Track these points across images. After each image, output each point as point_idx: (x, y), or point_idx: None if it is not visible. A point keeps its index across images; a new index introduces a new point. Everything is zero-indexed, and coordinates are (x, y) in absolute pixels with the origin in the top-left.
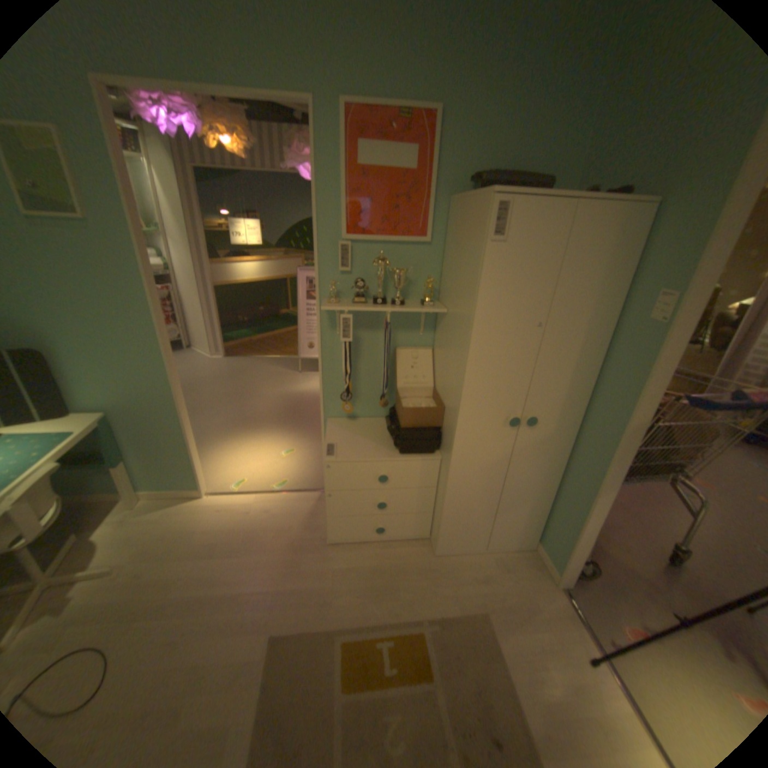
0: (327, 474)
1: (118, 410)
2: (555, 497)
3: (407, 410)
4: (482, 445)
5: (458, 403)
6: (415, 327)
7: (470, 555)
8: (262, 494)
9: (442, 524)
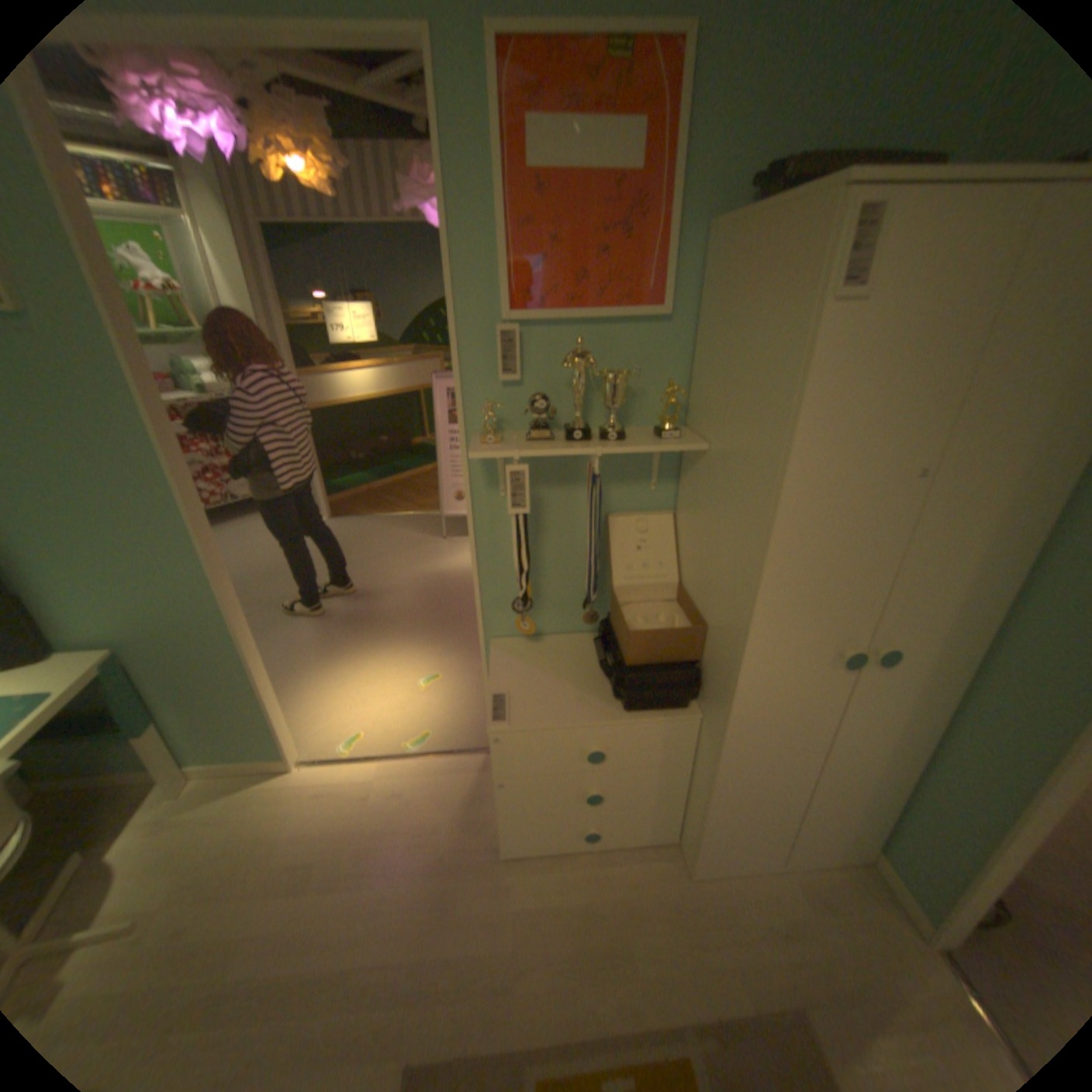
0: (496, 753)
1: (135, 643)
2: (920, 780)
3: (638, 635)
4: (788, 702)
5: (745, 630)
6: (642, 475)
7: (756, 879)
8: (390, 761)
9: (708, 833)
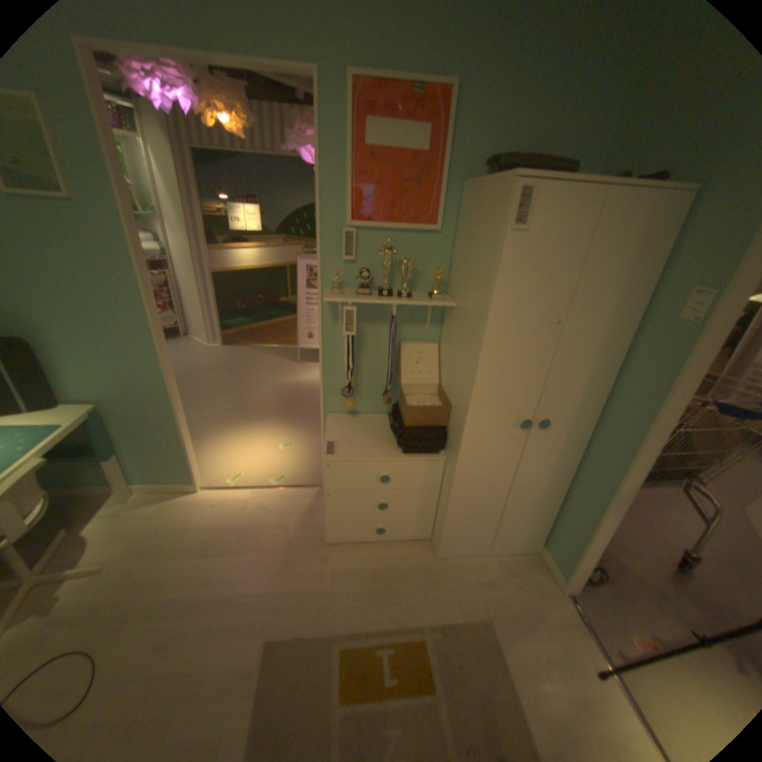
0: (327, 473)
1: (110, 402)
2: (564, 500)
3: (412, 408)
4: (490, 447)
5: (467, 404)
6: (421, 320)
7: (473, 558)
8: (259, 489)
9: (445, 526)
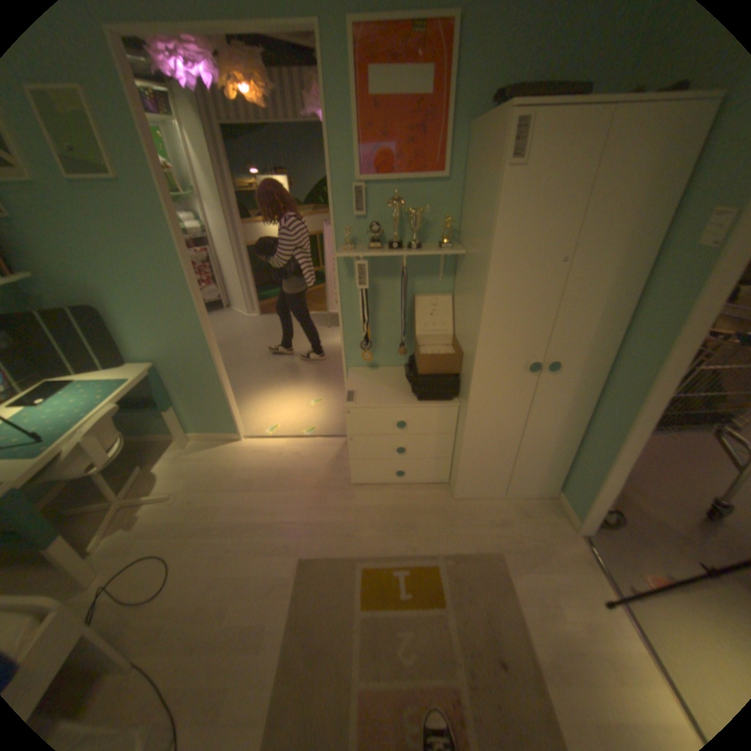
0: (347, 419)
1: (163, 360)
2: (579, 445)
3: (423, 356)
4: (499, 390)
5: (474, 348)
6: (433, 272)
7: (488, 500)
8: (293, 438)
9: (459, 468)
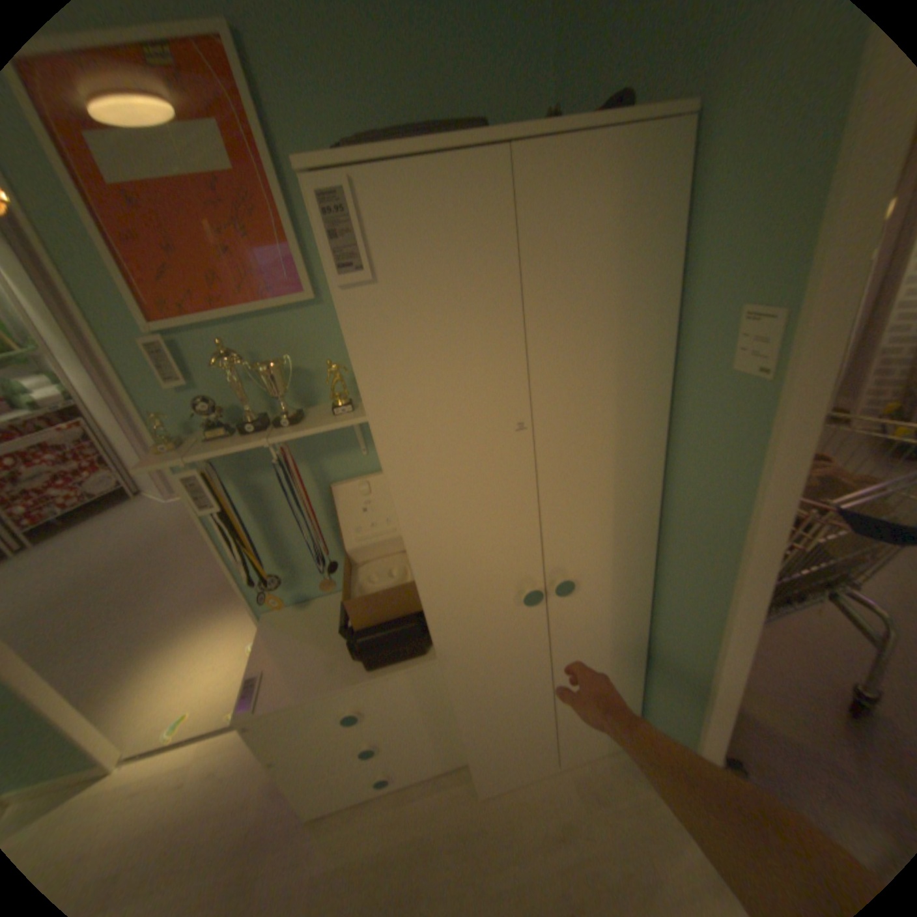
0: (249, 739)
1: None
2: (647, 670)
3: (352, 603)
4: (490, 643)
5: (420, 592)
6: (350, 443)
7: (535, 784)
8: (209, 737)
9: (470, 762)
